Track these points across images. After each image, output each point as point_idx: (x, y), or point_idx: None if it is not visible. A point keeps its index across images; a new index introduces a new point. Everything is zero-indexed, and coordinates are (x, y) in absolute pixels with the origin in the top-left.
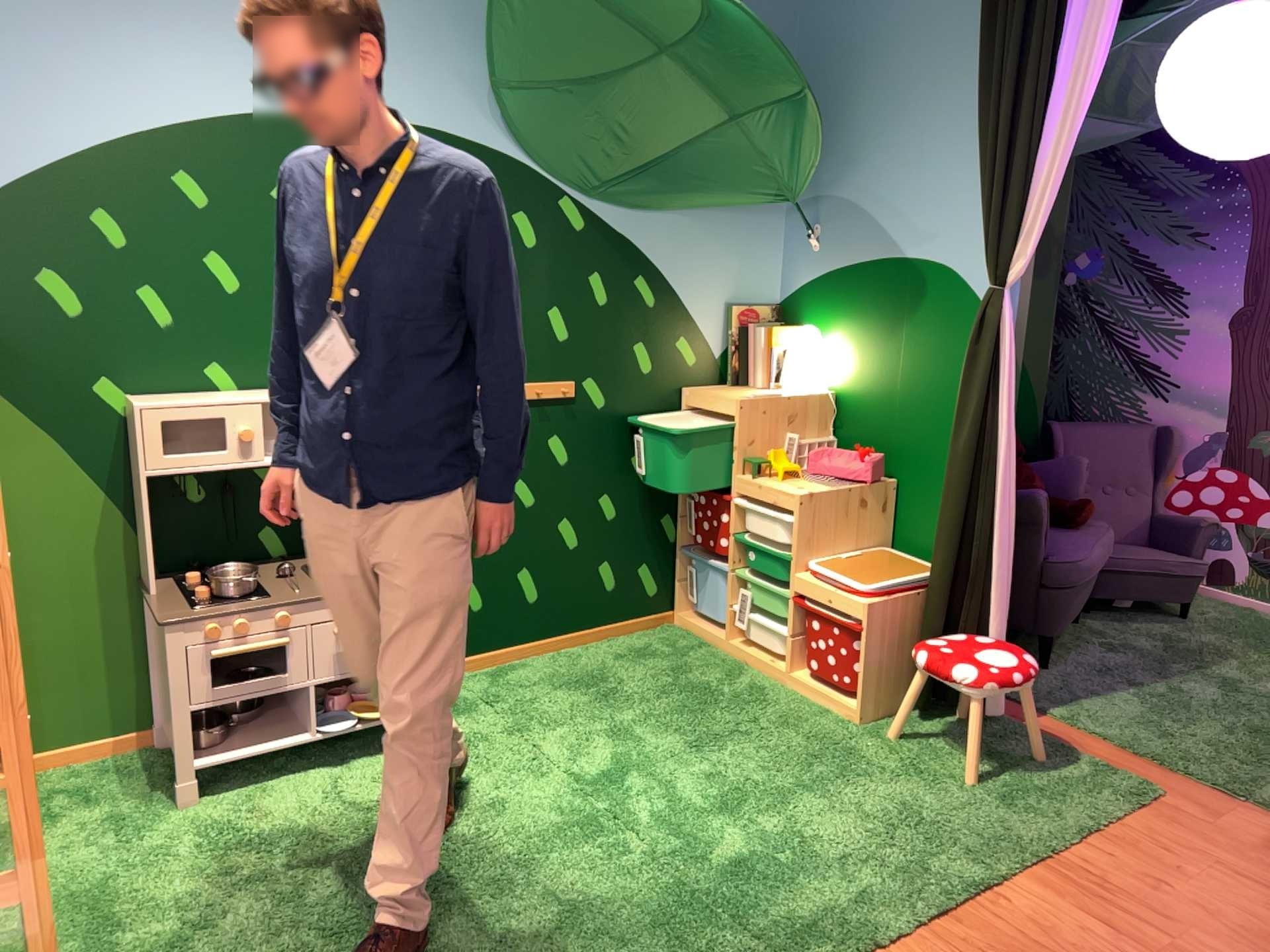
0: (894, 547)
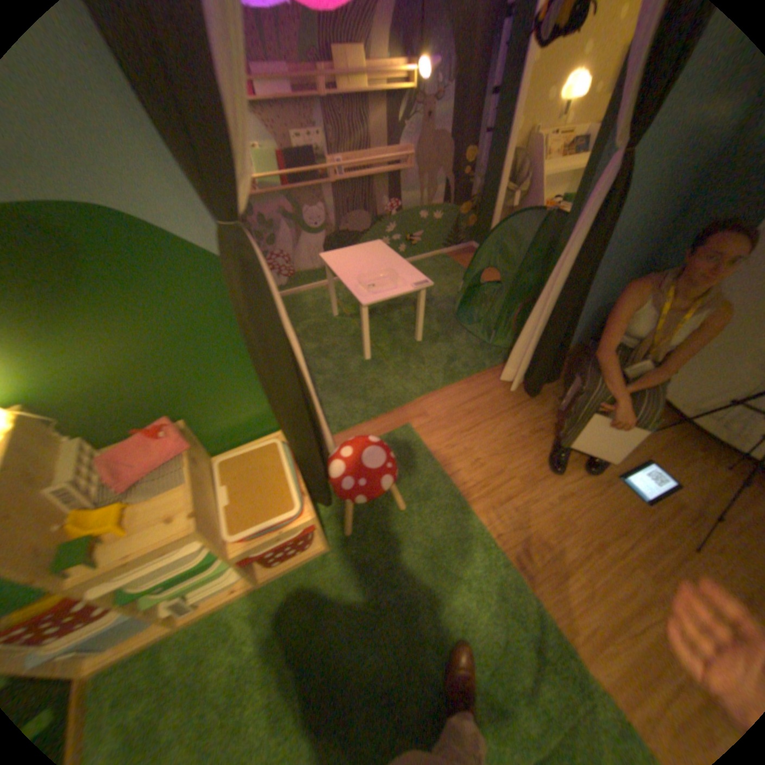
0: (209, 452)
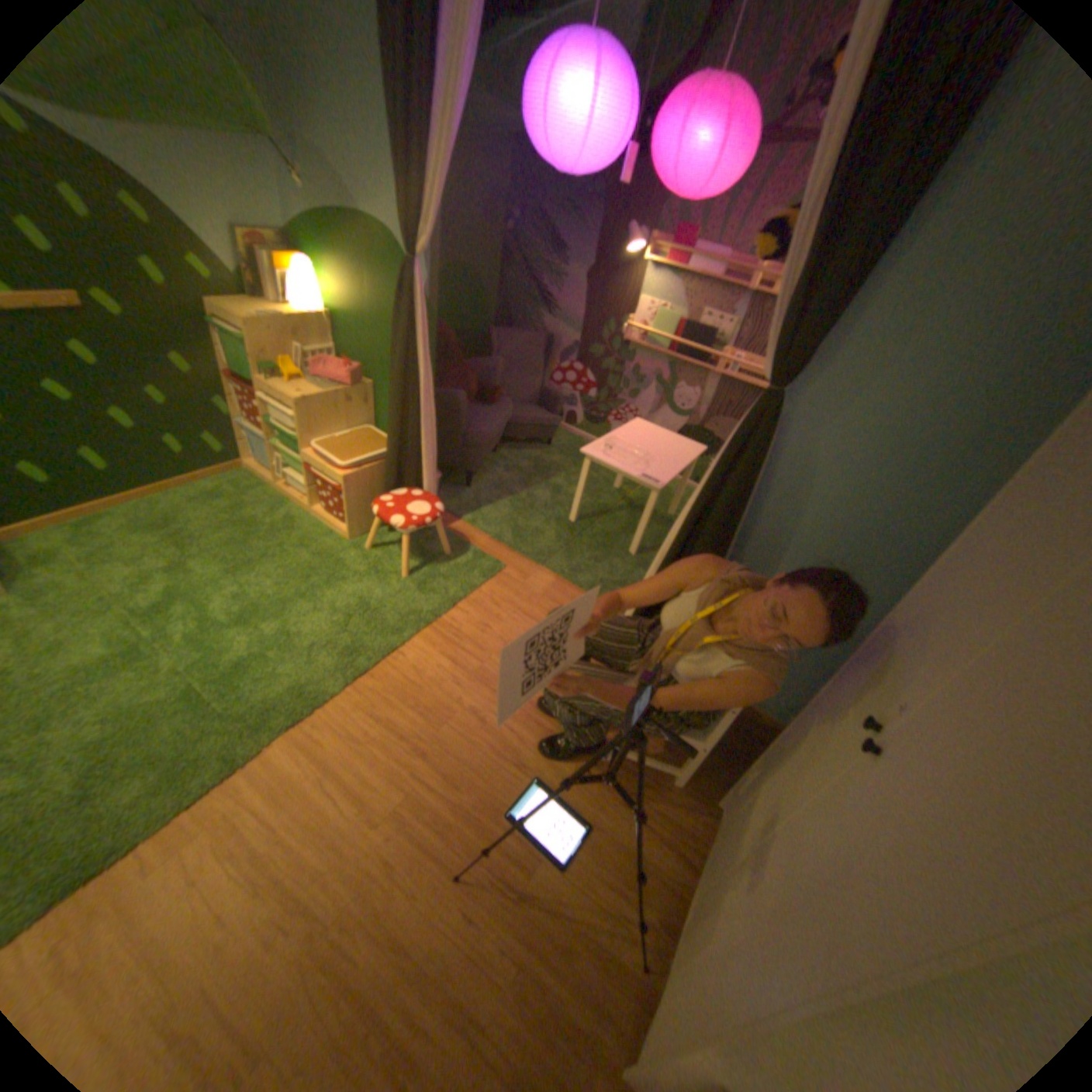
0: (376, 426)
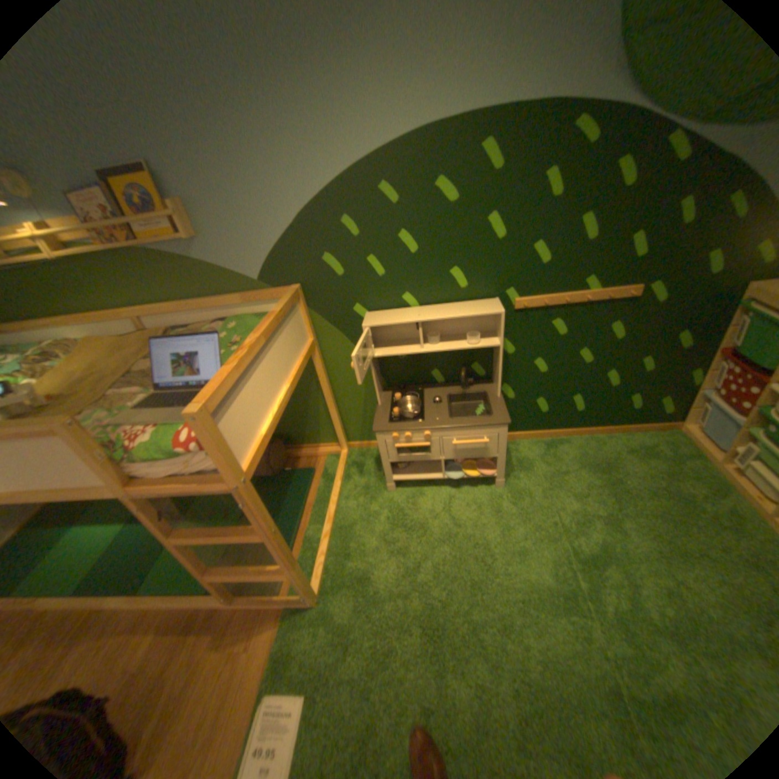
0: None
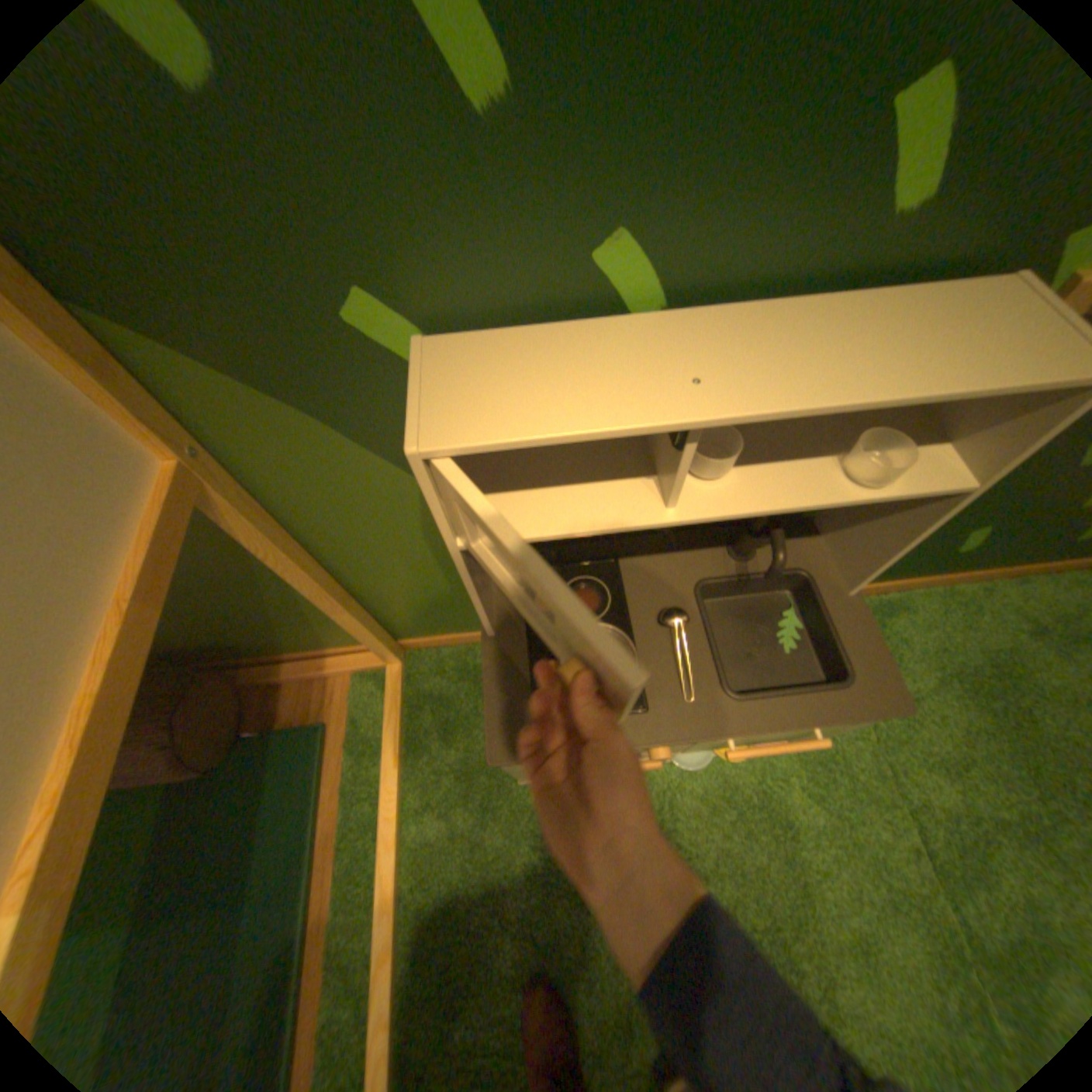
0: None
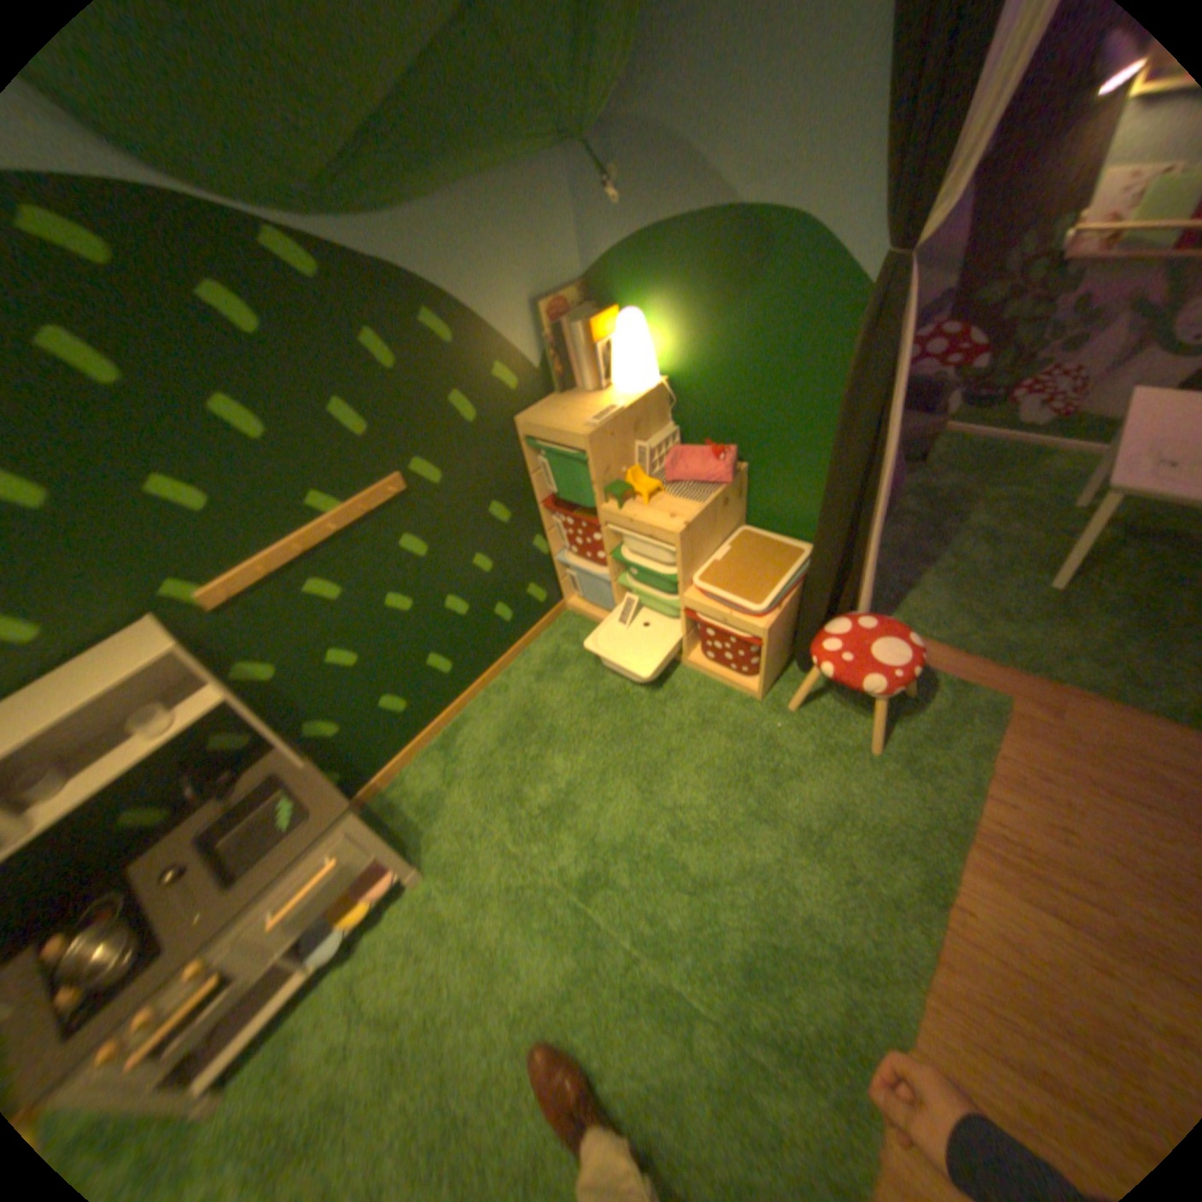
0: (747, 520)
